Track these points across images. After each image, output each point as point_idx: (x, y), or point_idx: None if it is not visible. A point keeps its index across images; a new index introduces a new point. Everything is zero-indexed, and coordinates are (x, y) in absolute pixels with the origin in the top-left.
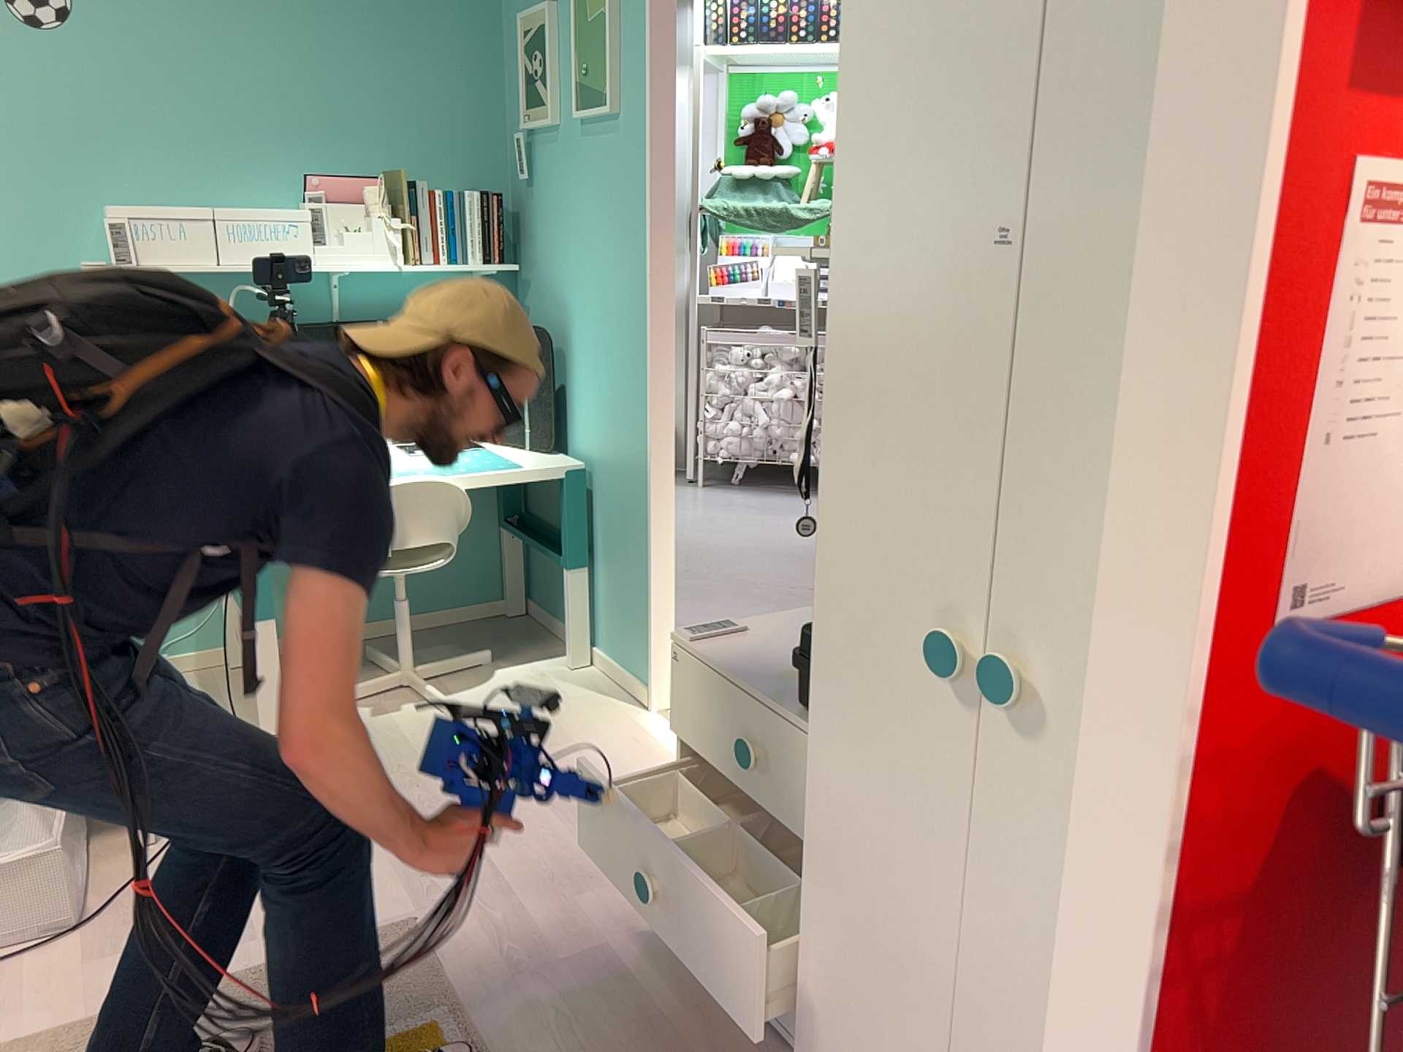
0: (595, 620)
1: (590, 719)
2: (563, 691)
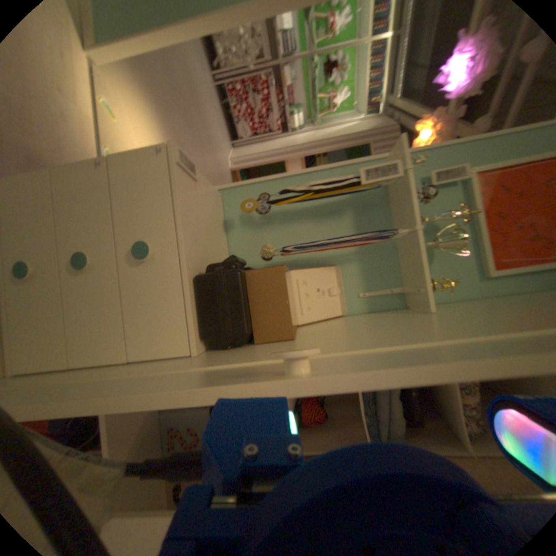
0: None
1: None
2: None
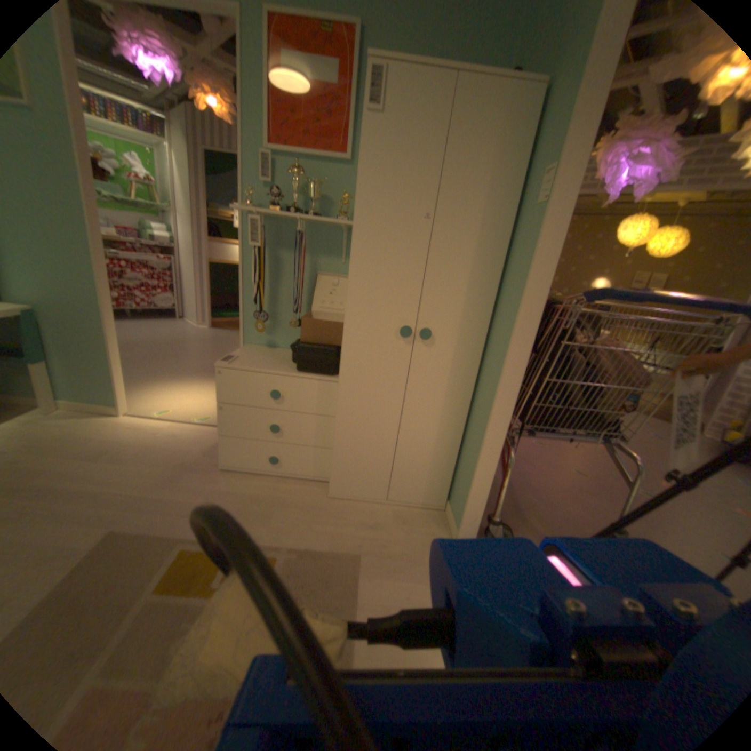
0: (54, 388)
1: (89, 430)
2: (55, 425)
